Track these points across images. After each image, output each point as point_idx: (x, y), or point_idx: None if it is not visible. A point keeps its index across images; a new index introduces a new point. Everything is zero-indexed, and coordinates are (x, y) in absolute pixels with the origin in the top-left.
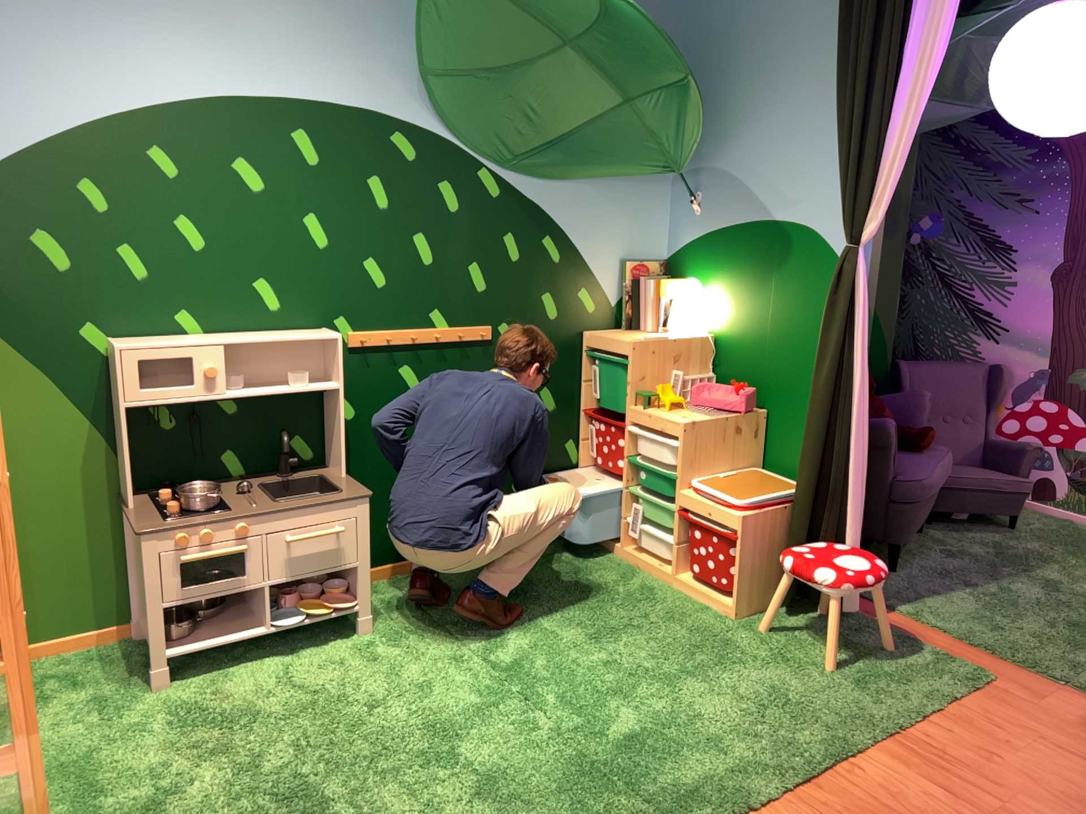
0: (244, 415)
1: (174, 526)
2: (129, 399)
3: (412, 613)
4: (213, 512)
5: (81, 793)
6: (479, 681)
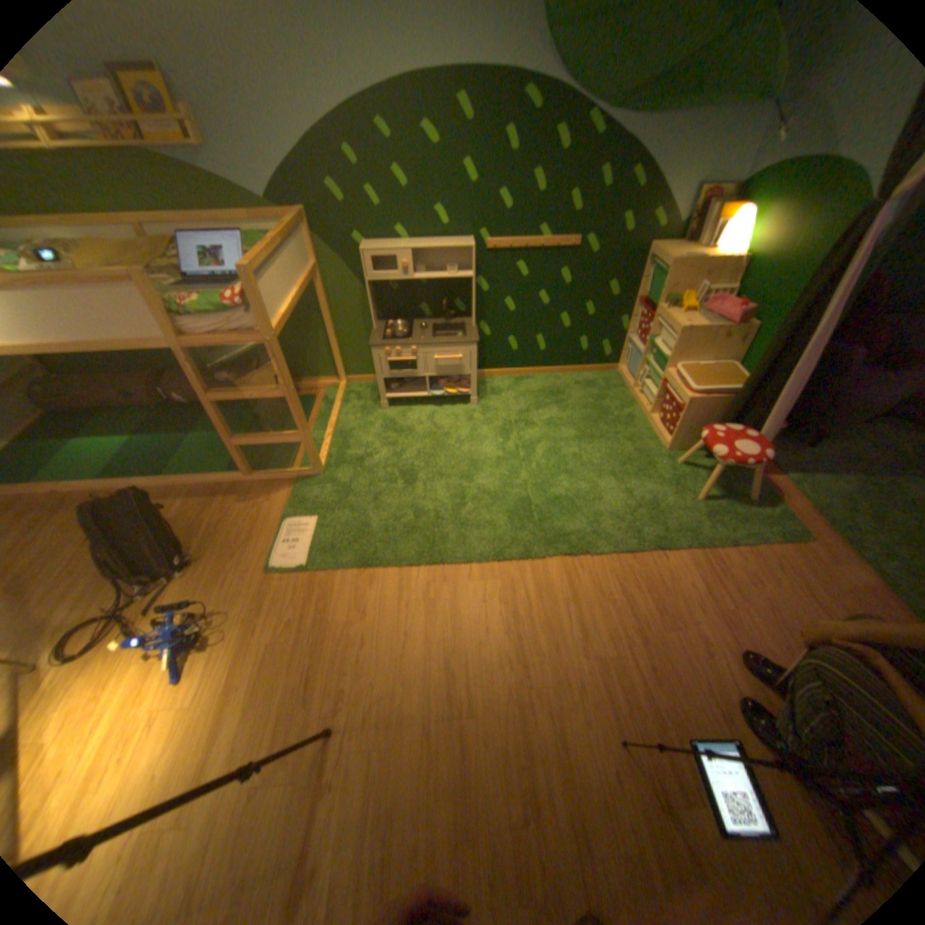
0: (430, 287)
1: (383, 345)
2: (368, 279)
3: (500, 400)
4: (403, 340)
5: (342, 446)
6: (507, 446)
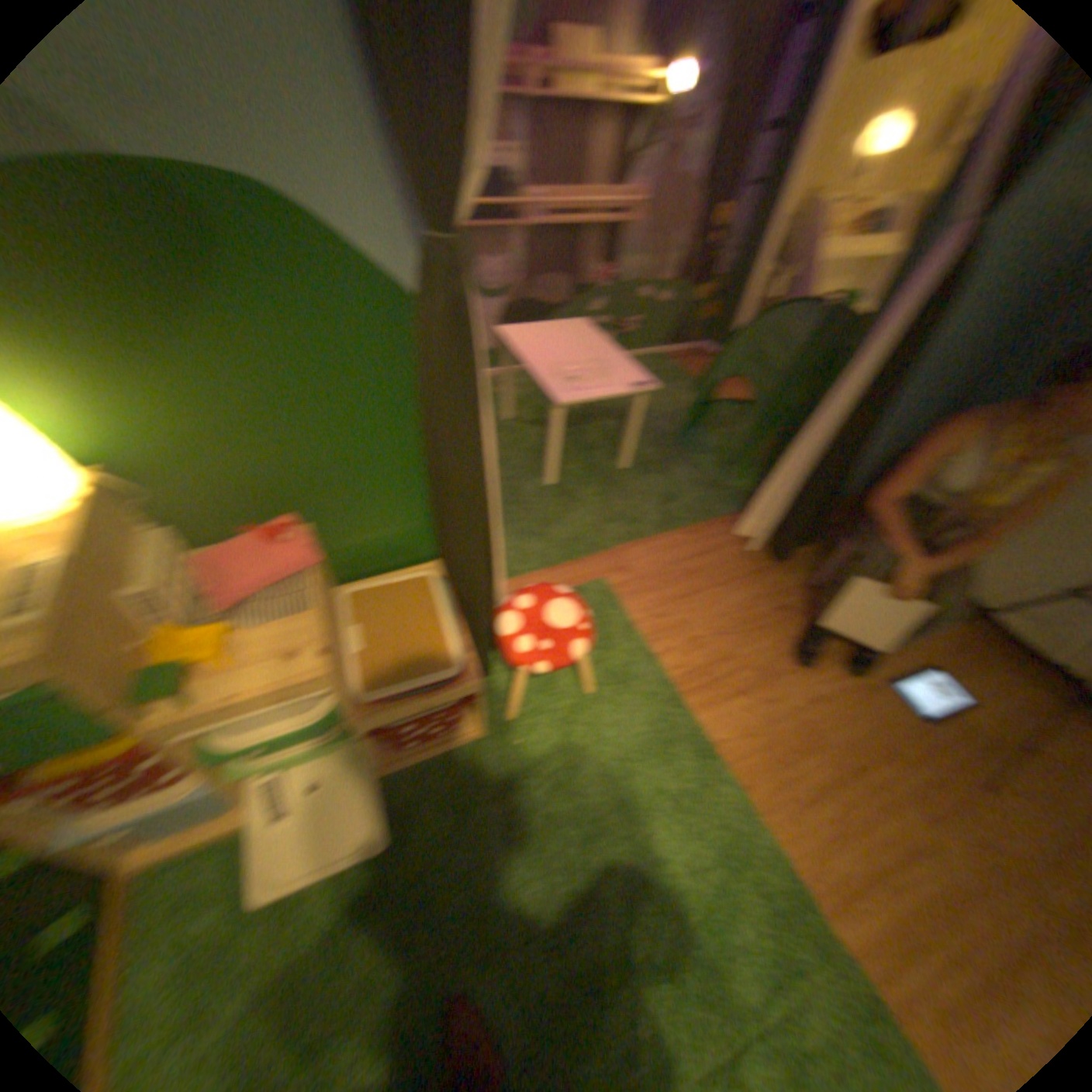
0: None
1: None
2: None
3: None
4: None
5: None
6: None
